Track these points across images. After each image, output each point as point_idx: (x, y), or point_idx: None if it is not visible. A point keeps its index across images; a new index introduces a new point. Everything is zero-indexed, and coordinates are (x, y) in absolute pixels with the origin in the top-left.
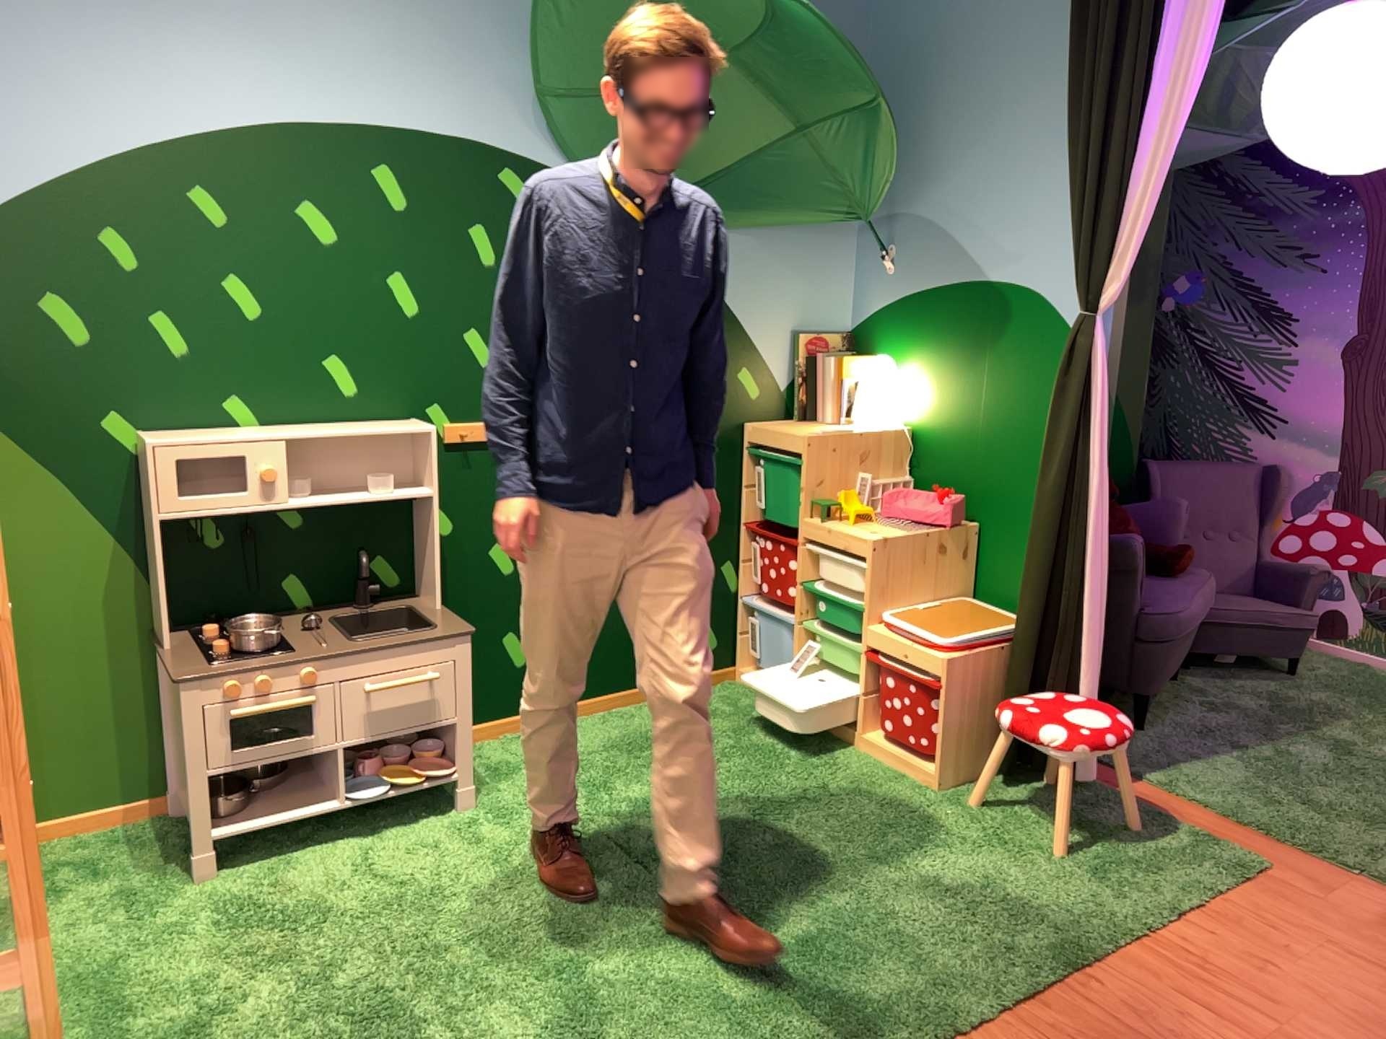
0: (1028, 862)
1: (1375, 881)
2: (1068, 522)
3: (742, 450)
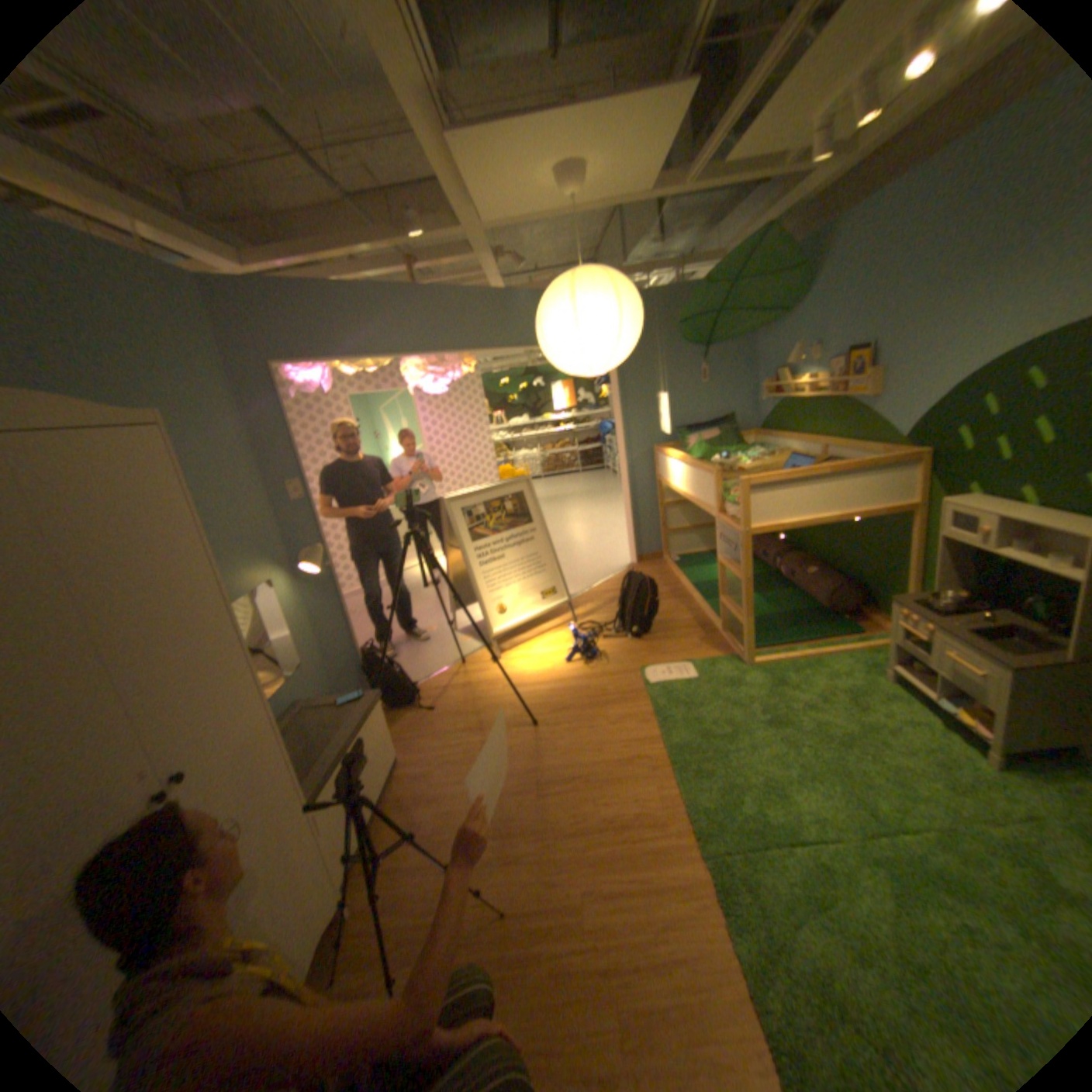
0: None
1: None
2: None
3: None
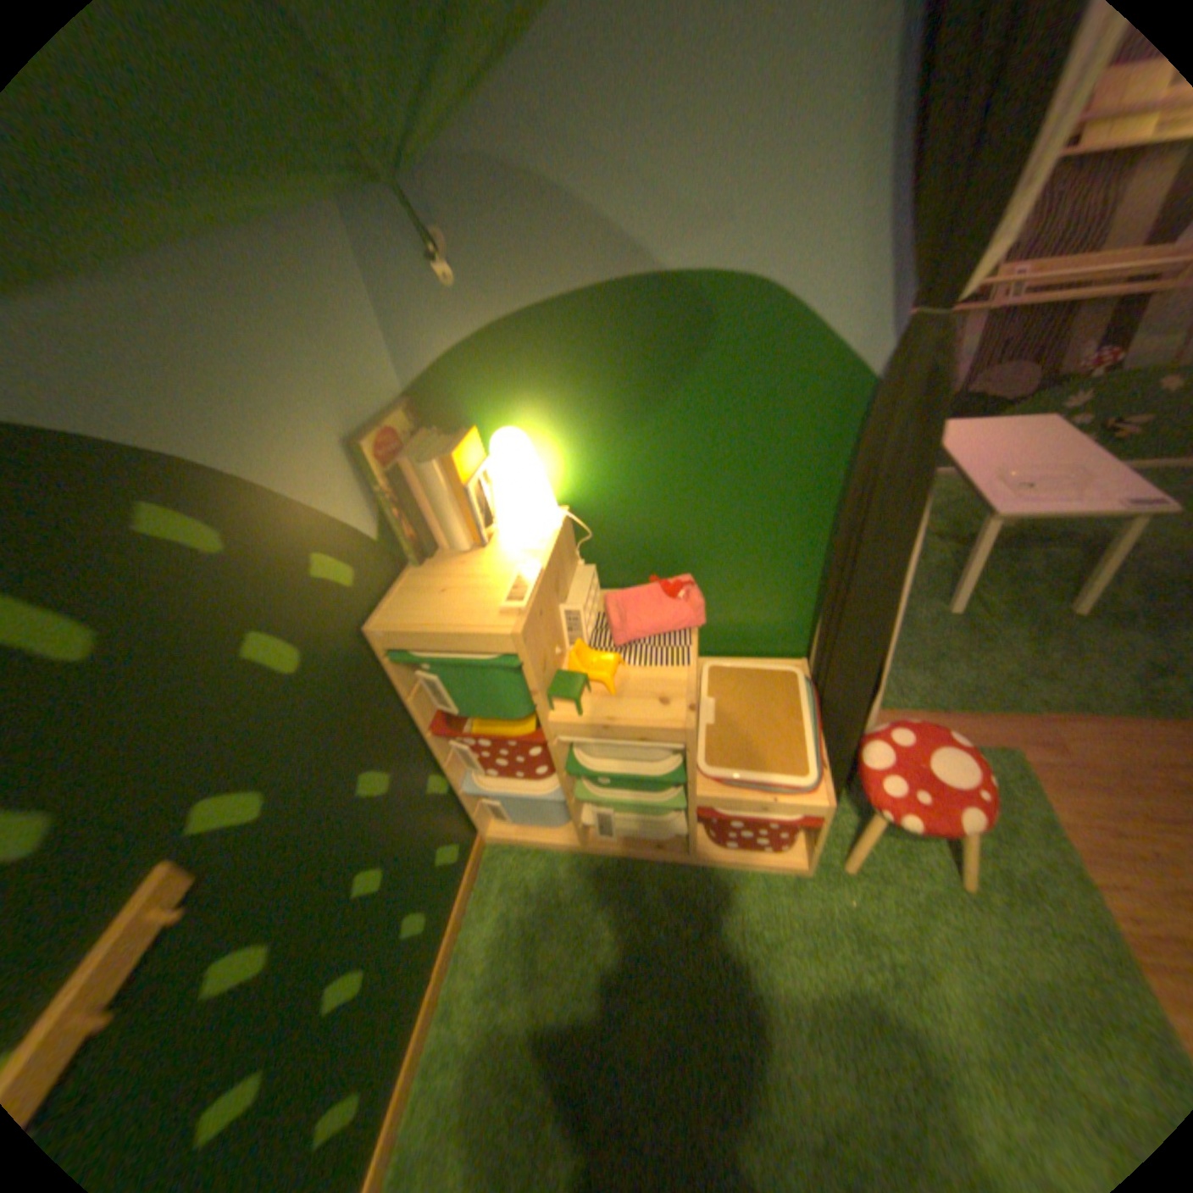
0: (973, 924)
1: (1059, 715)
2: (895, 593)
3: (380, 662)
